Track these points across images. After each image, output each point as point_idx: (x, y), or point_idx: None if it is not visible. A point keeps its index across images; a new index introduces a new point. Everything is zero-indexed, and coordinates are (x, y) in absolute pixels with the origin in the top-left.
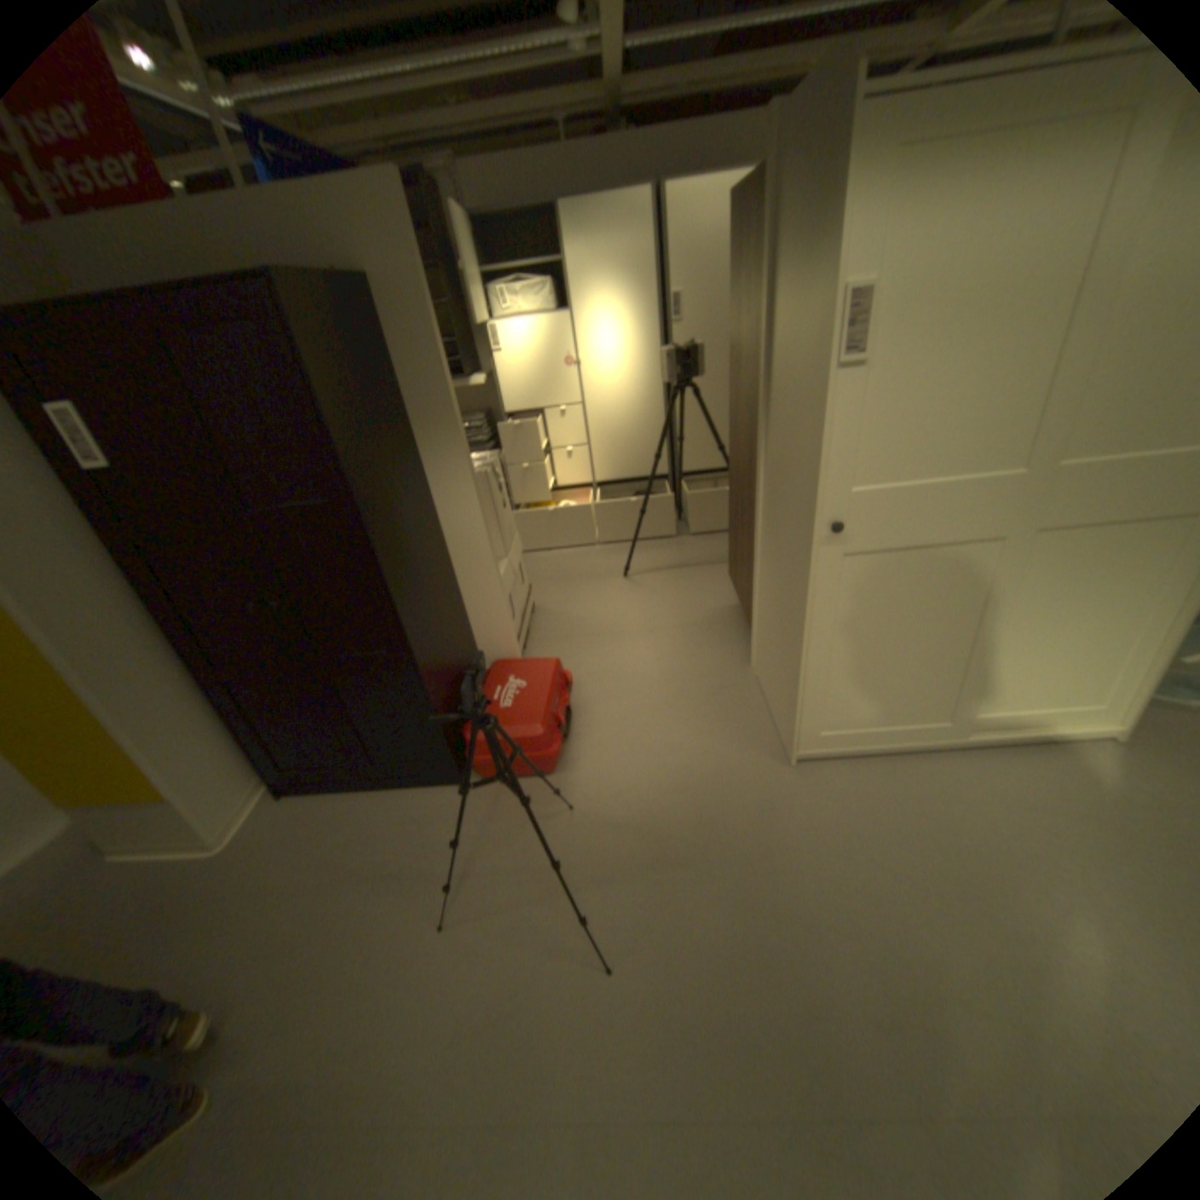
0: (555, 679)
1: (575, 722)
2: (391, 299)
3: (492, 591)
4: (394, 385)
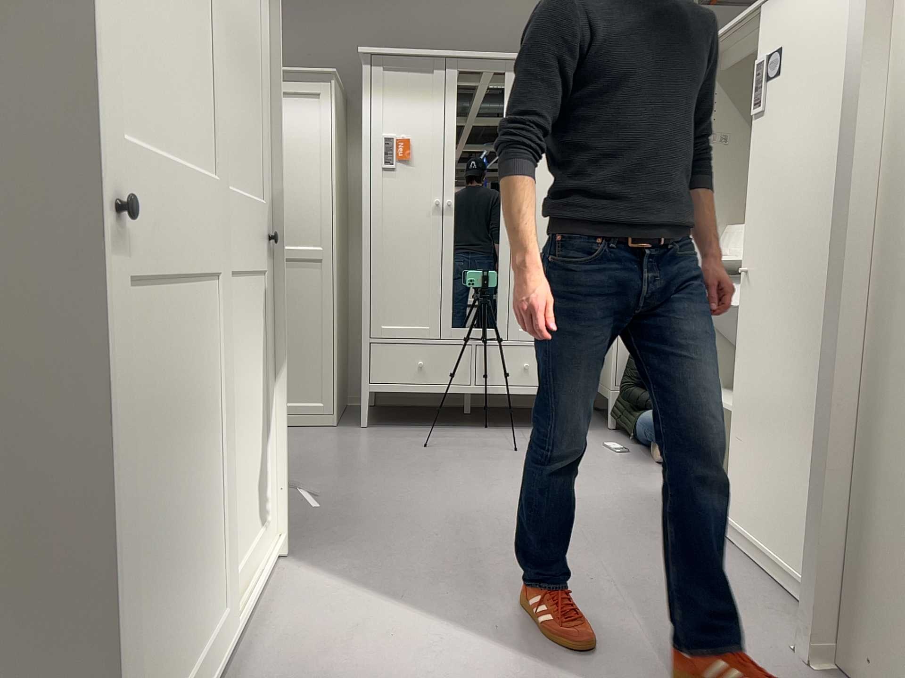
0: None
1: None
2: None
3: None
4: None
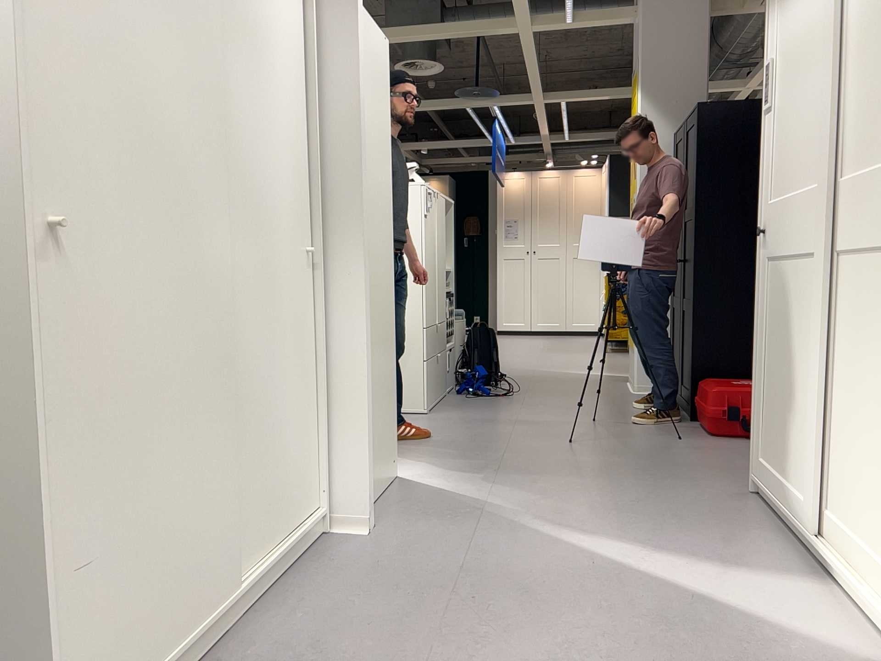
0: None
1: None
2: None
3: None
4: None
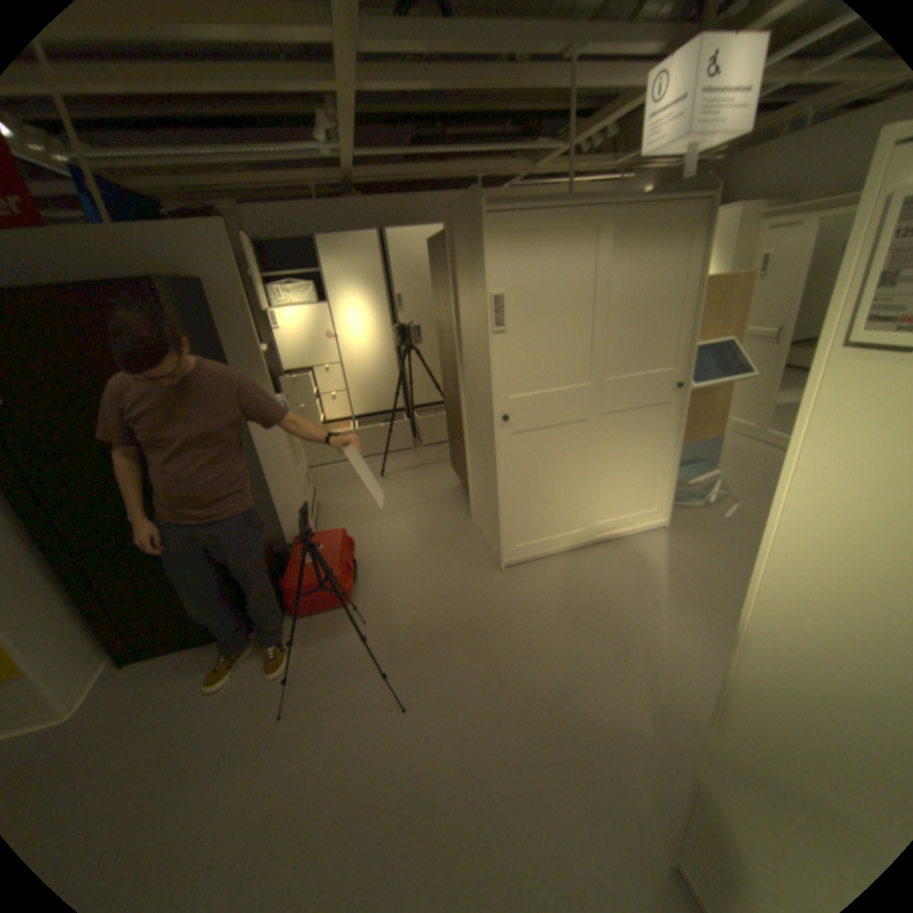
0: (344, 540)
1: (359, 570)
2: (220, 293)
3: (292, 486)
4: (221, 347)
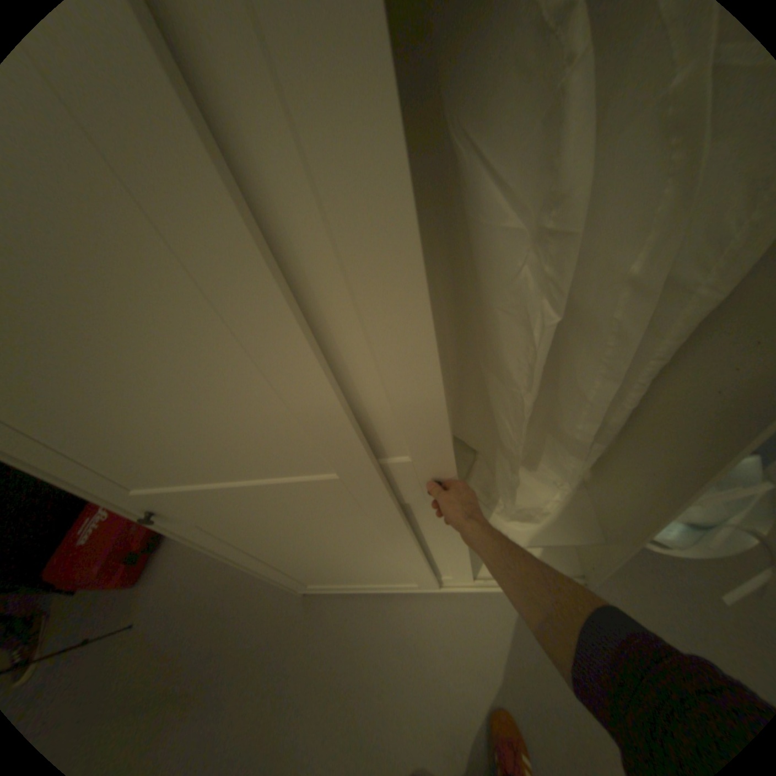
0: None
1: None
2: None
3: None
4: None
